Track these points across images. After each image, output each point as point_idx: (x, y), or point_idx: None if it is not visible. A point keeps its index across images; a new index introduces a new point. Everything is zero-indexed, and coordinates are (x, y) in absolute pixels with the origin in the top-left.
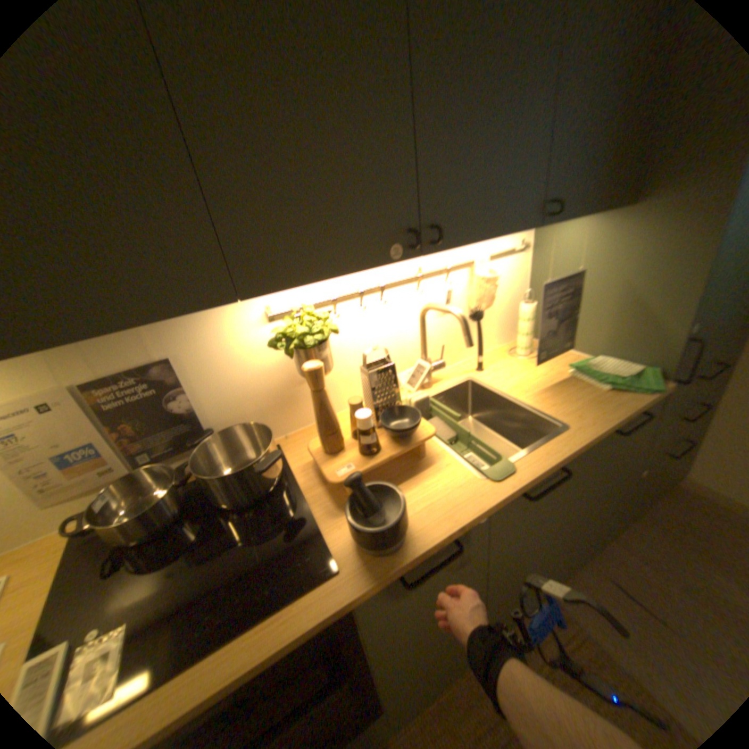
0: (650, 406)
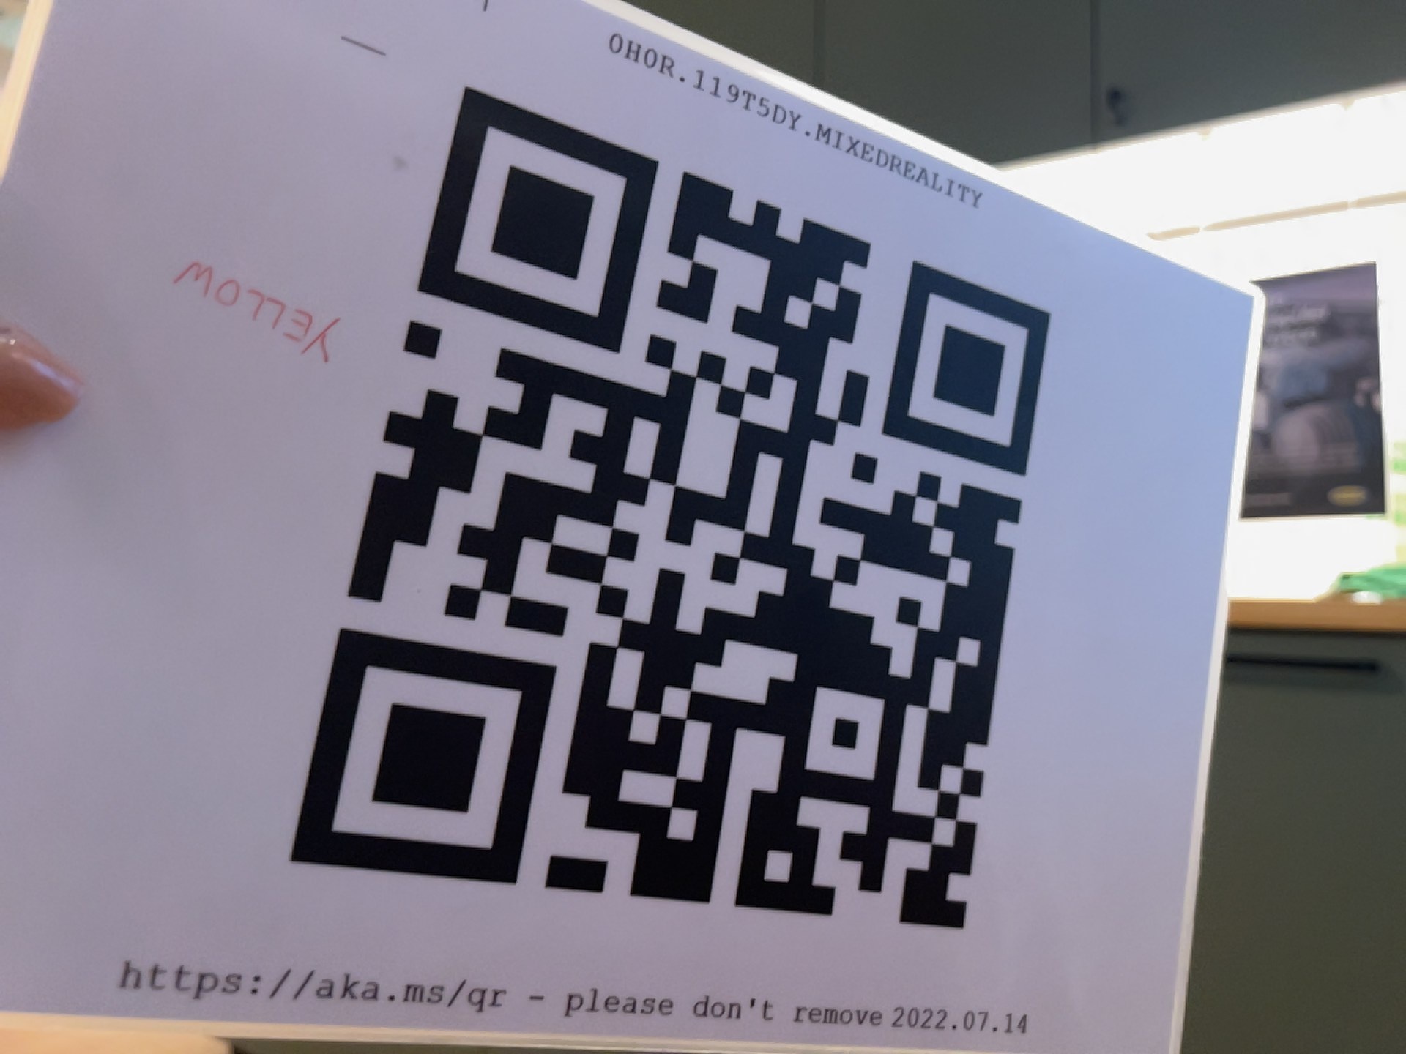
0: (1348, 614)
